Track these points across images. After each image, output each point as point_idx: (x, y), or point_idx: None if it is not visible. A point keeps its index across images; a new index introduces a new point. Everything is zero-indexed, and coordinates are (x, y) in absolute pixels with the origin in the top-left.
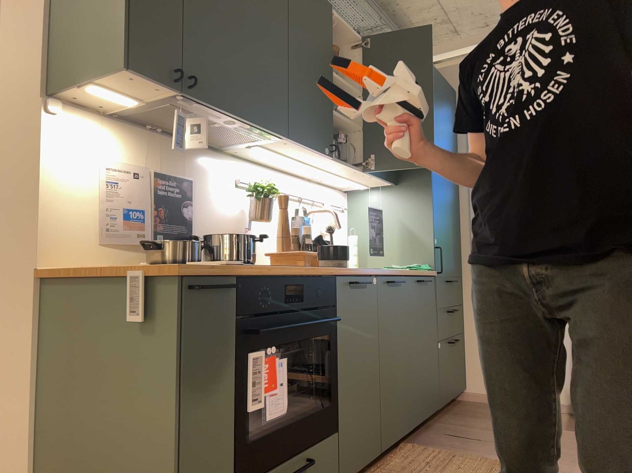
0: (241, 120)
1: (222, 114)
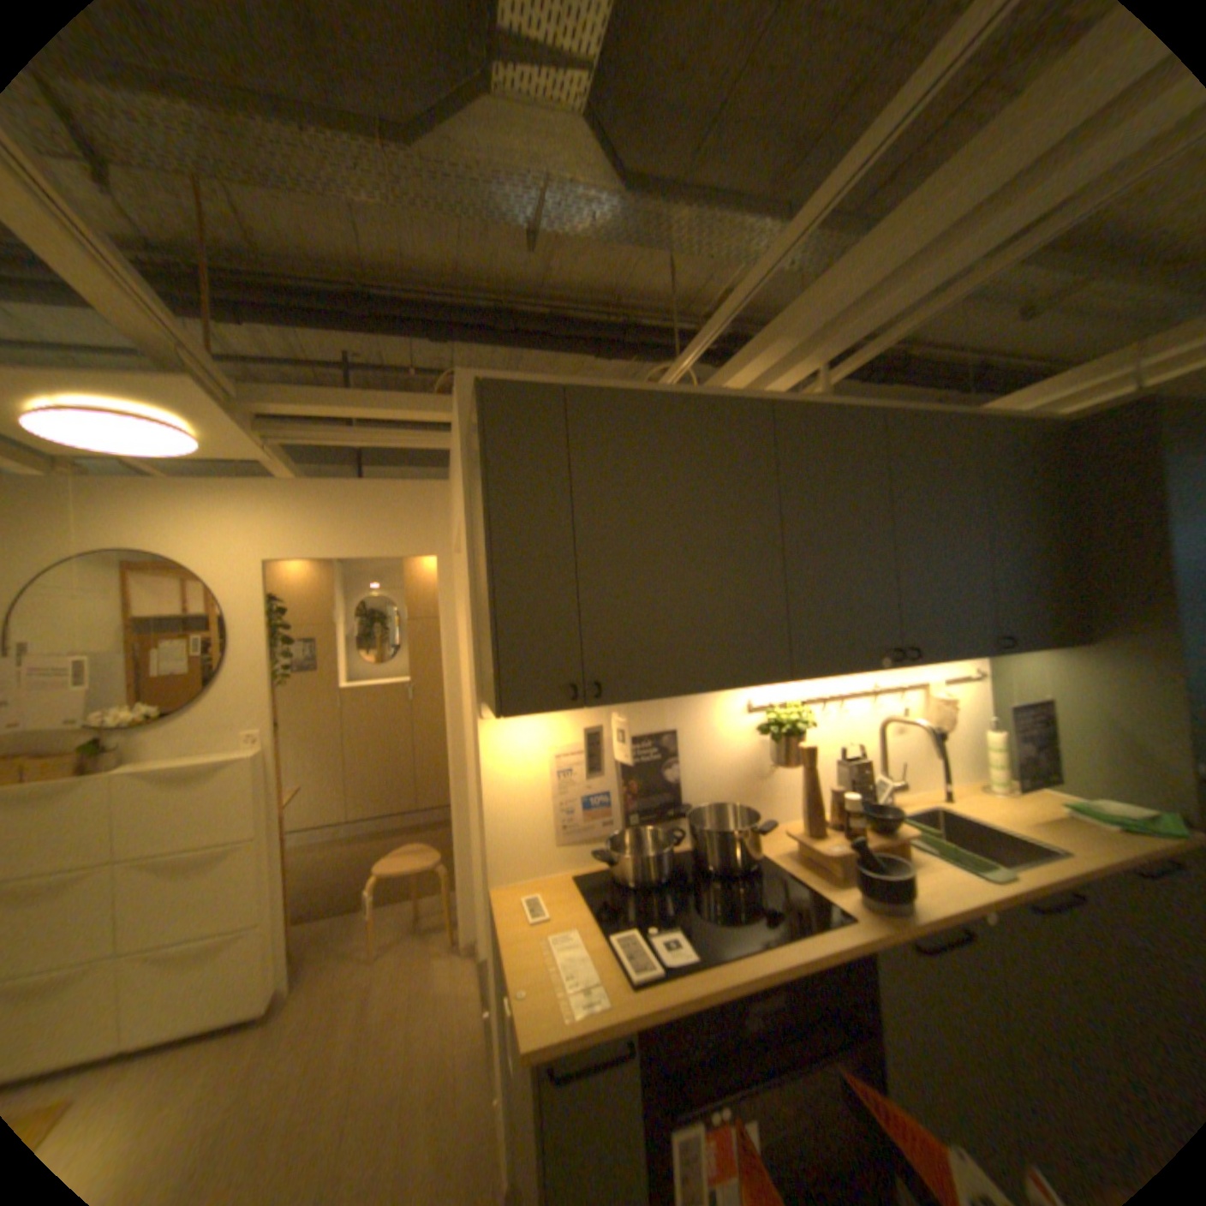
0: (696, 692)
1: (663, 697)
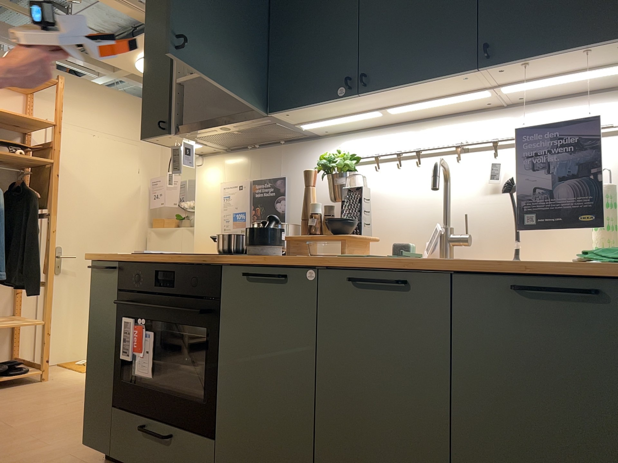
0: (219, 125)
1: (205, 129)
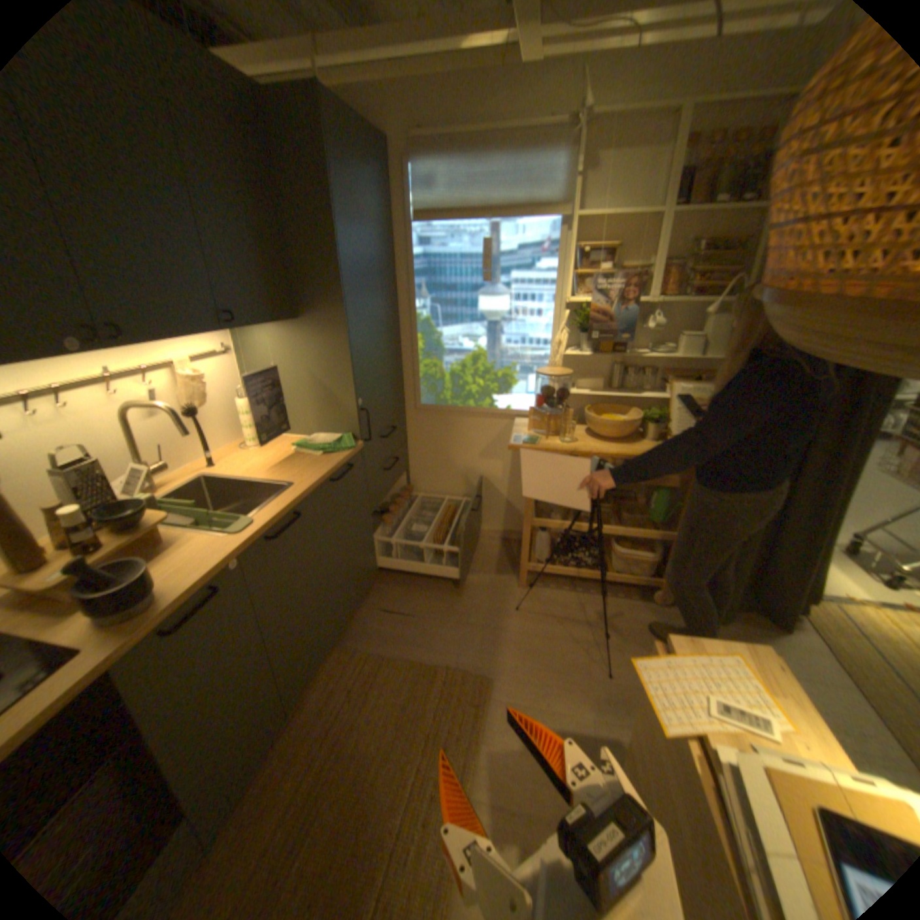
0: None
1: None
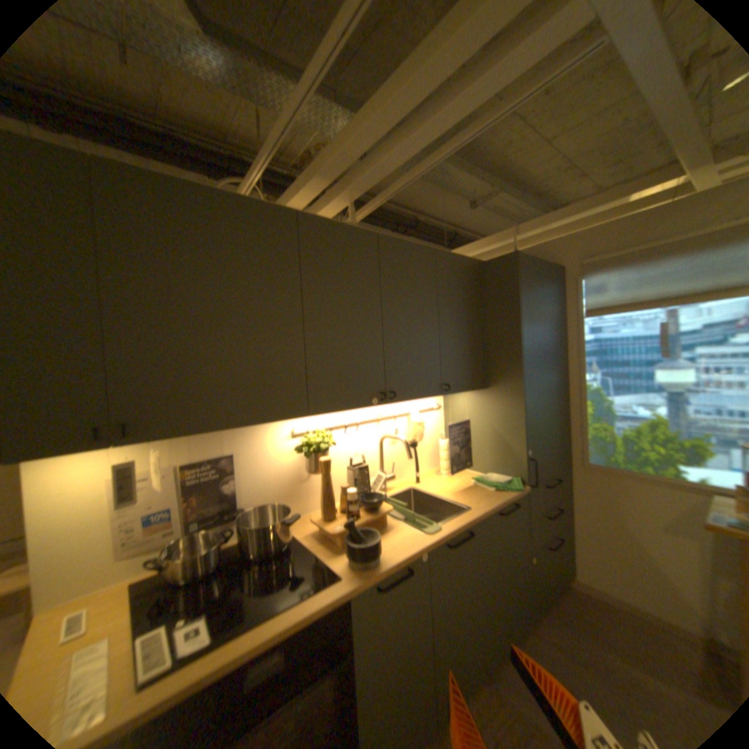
0: (229, 427)
1: (198, 432)
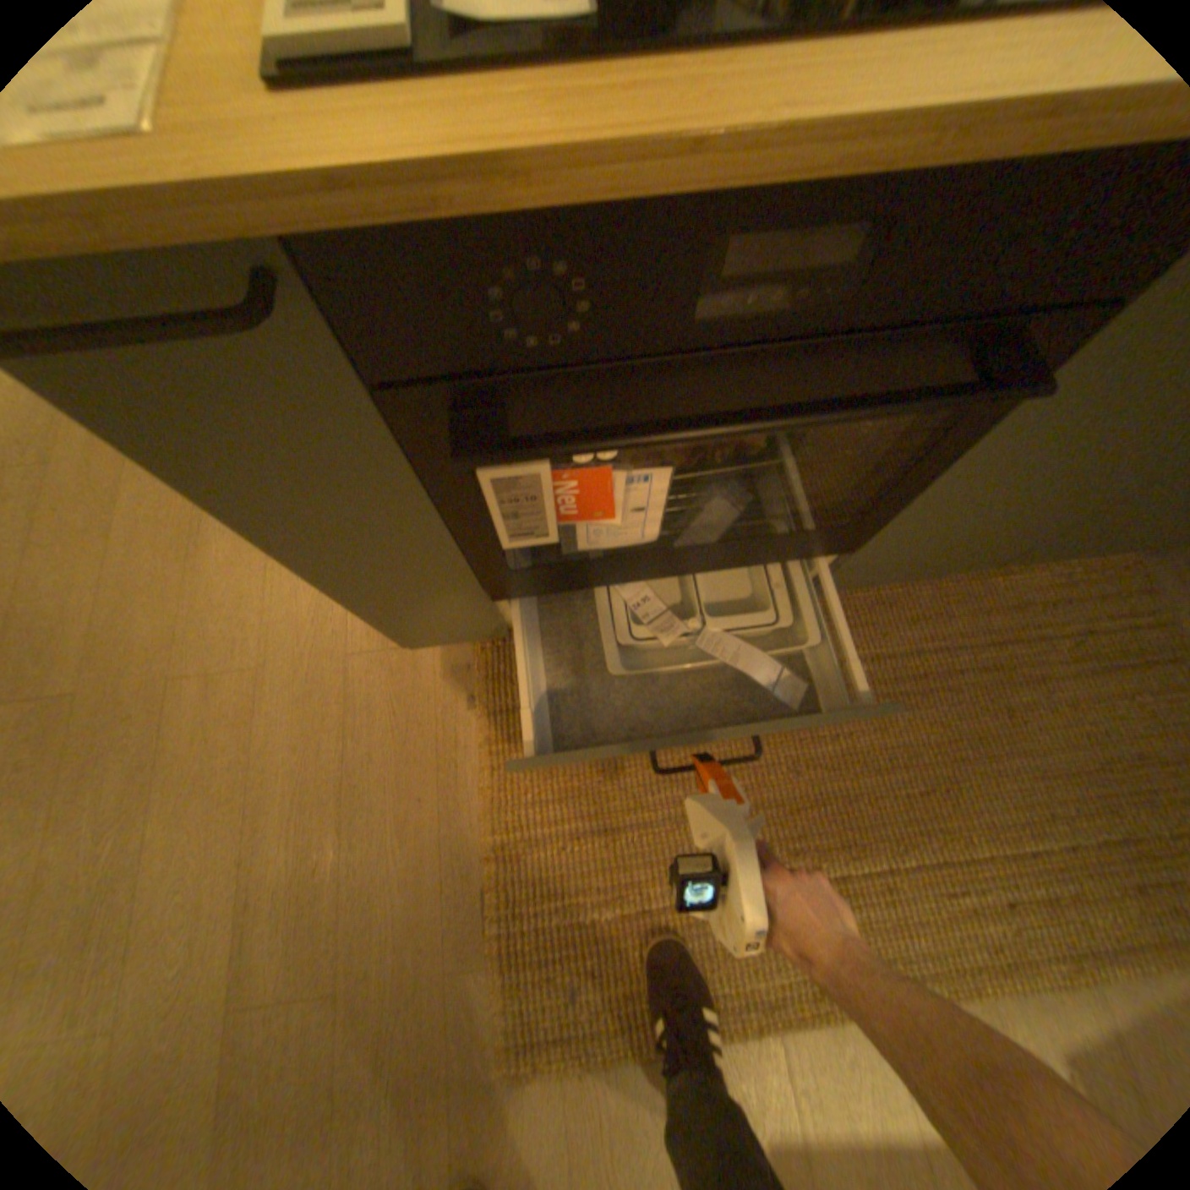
0: None
1: None
